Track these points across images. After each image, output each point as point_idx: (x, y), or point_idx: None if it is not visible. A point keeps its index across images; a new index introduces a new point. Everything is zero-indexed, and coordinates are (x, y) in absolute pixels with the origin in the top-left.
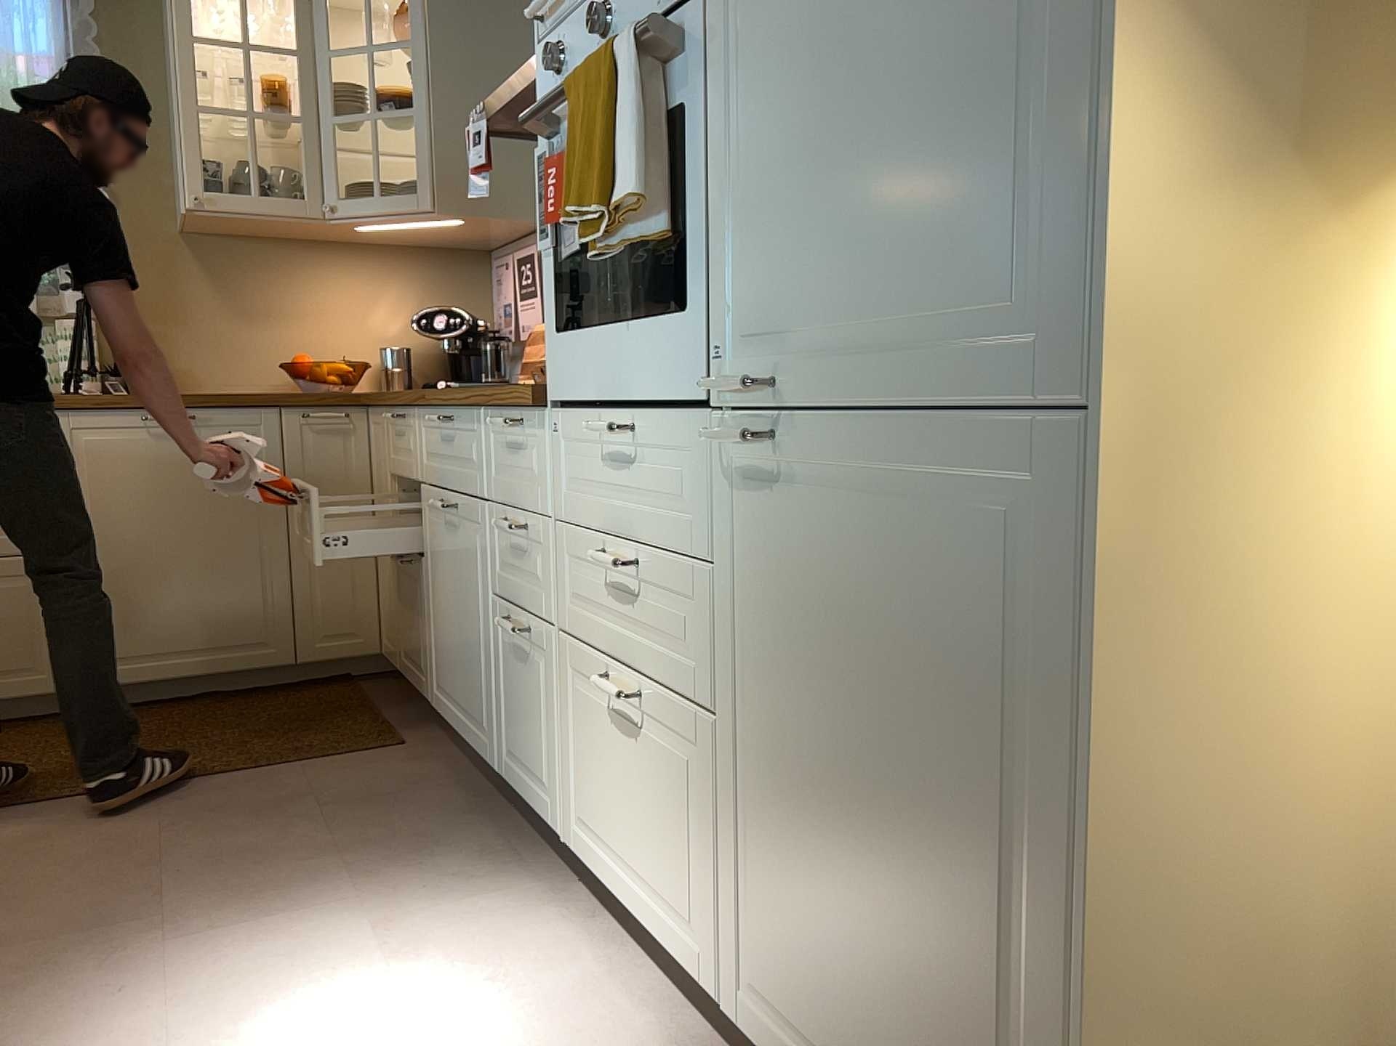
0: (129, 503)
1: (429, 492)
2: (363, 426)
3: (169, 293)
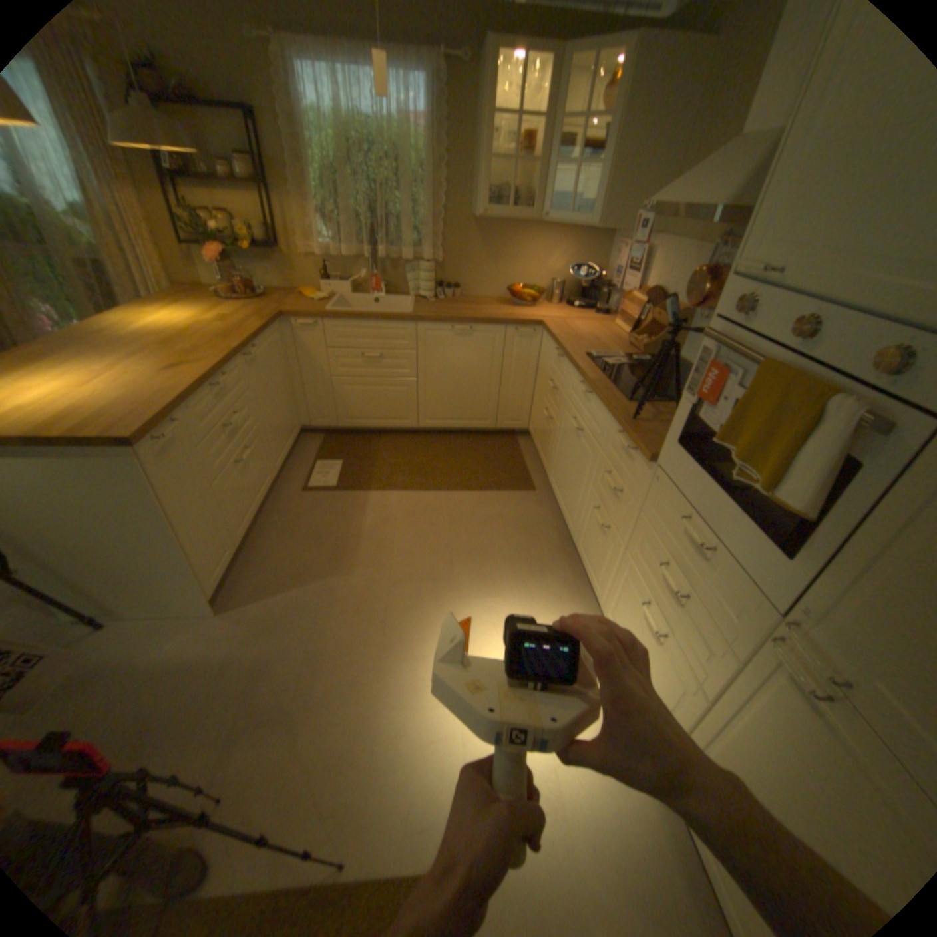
0: (442, 362)
1: (568, 405)
2: (539, 337)
3: (464, 247)
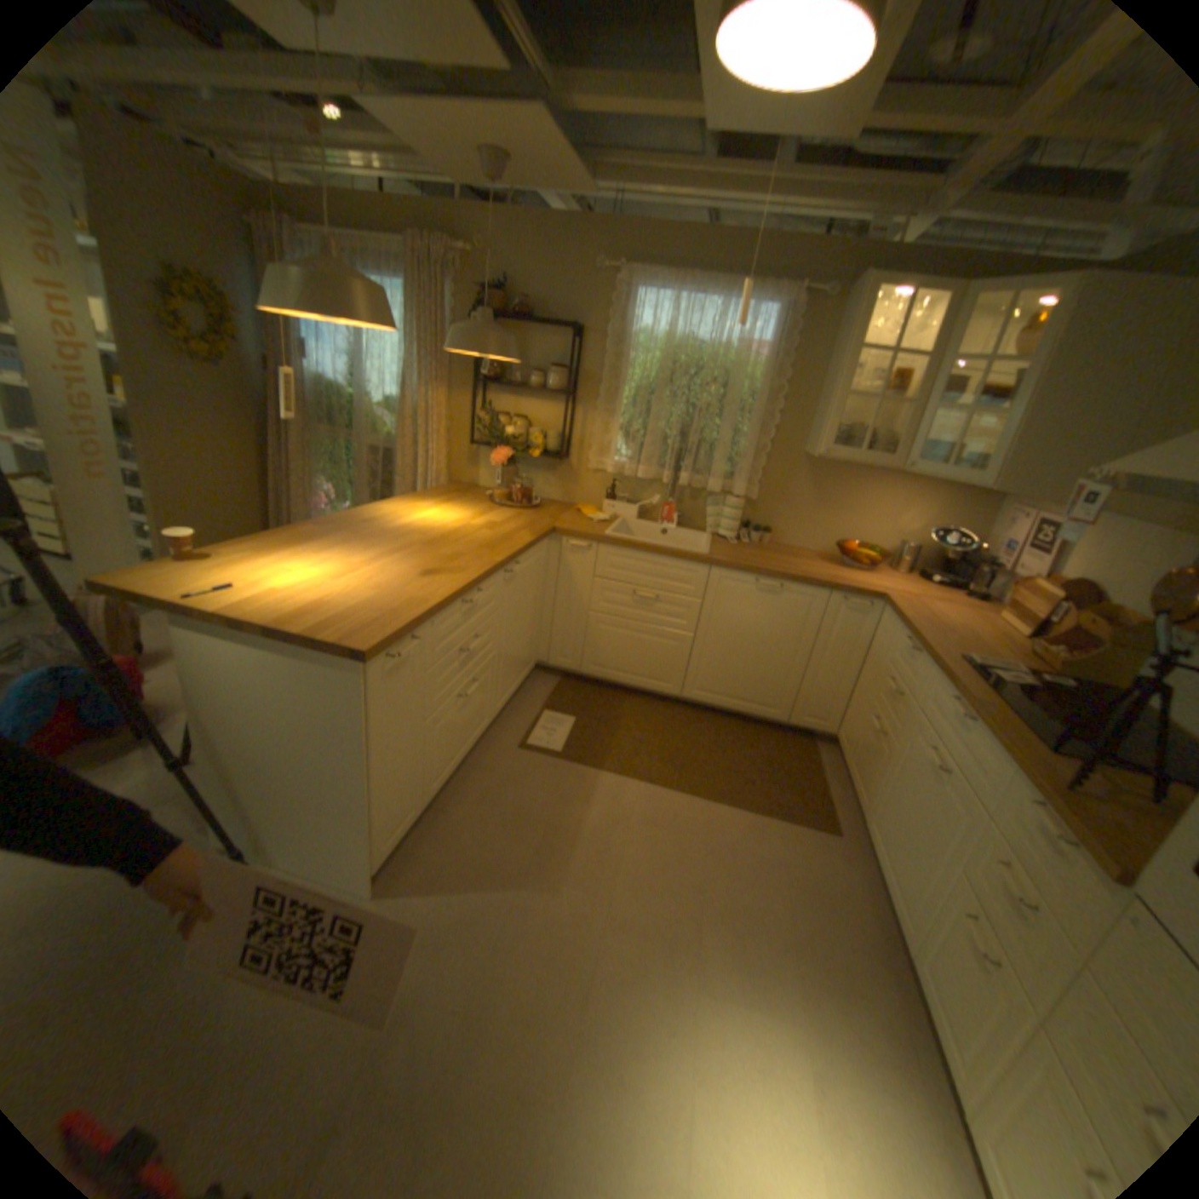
0: (734, 621)
1: (923, 724)
2: (878, 613)
3: (787, 486)
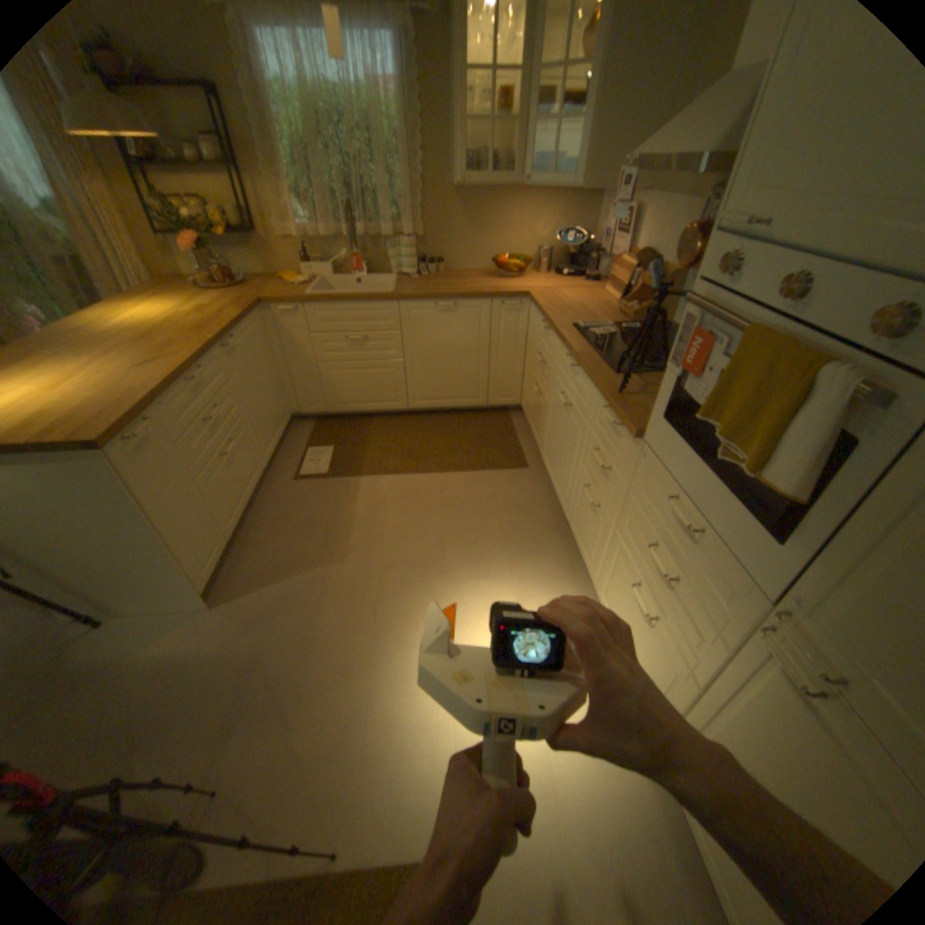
0: (428, 341)
1: (556, 379)
2: (526, 308)
3: (445, 218)
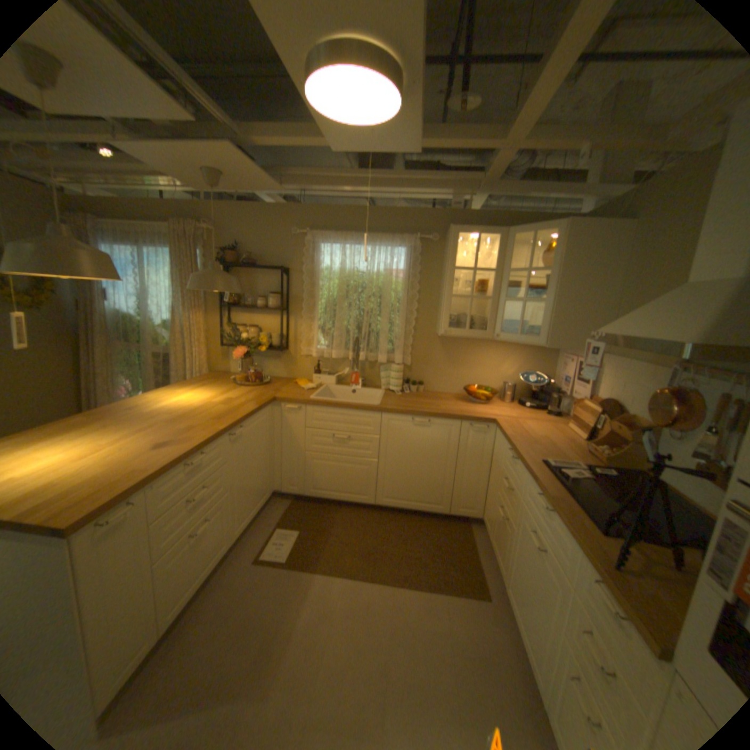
0: (402, 447)
1: (527, 512)
2: (493, 432)
3: (428, 355)
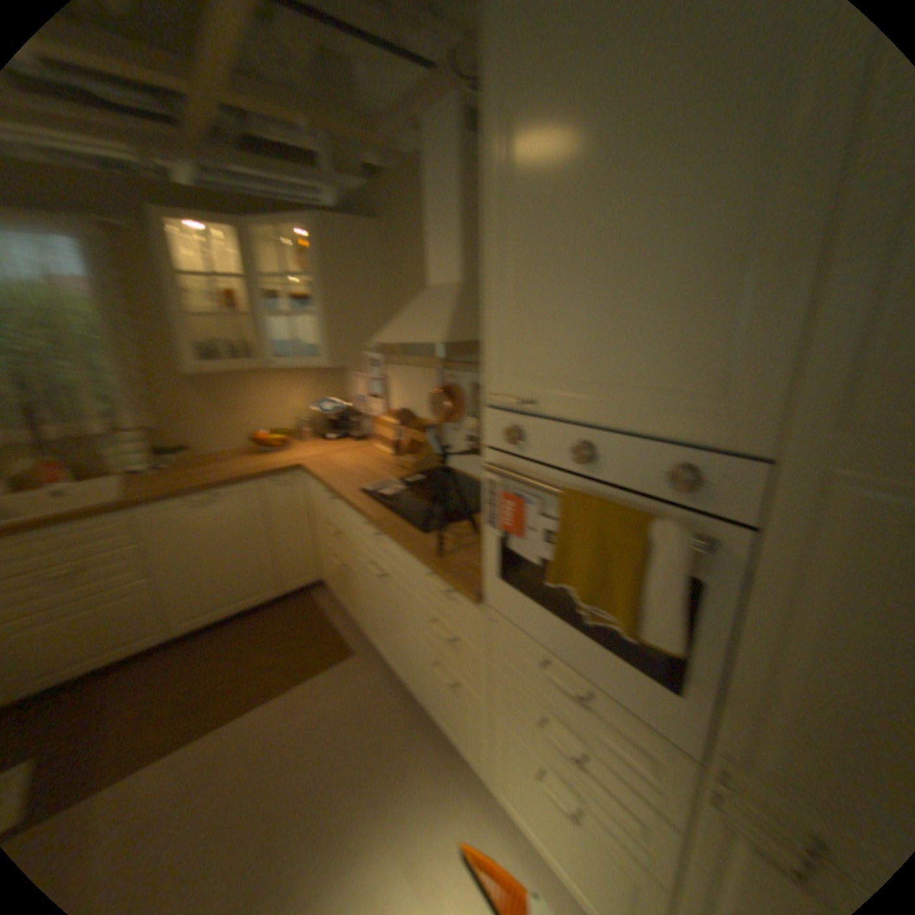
0: (176, 545)
1: (355, 548)
2: (297, 479)
3: (172, 404)
